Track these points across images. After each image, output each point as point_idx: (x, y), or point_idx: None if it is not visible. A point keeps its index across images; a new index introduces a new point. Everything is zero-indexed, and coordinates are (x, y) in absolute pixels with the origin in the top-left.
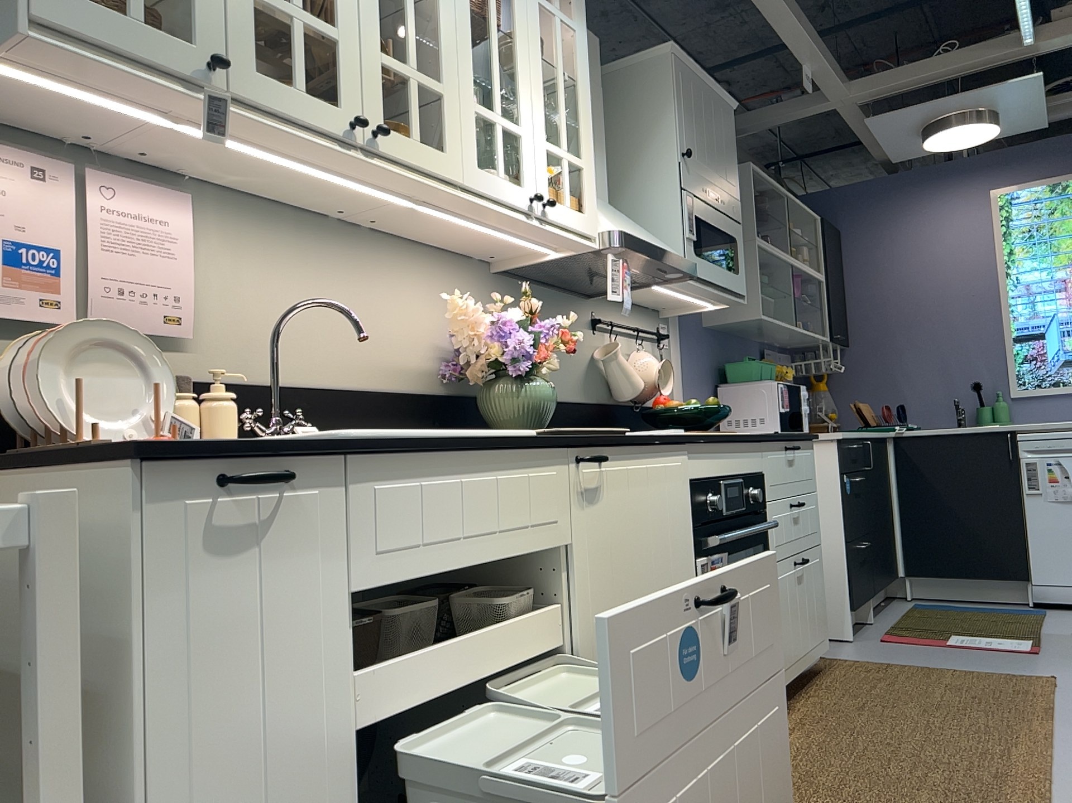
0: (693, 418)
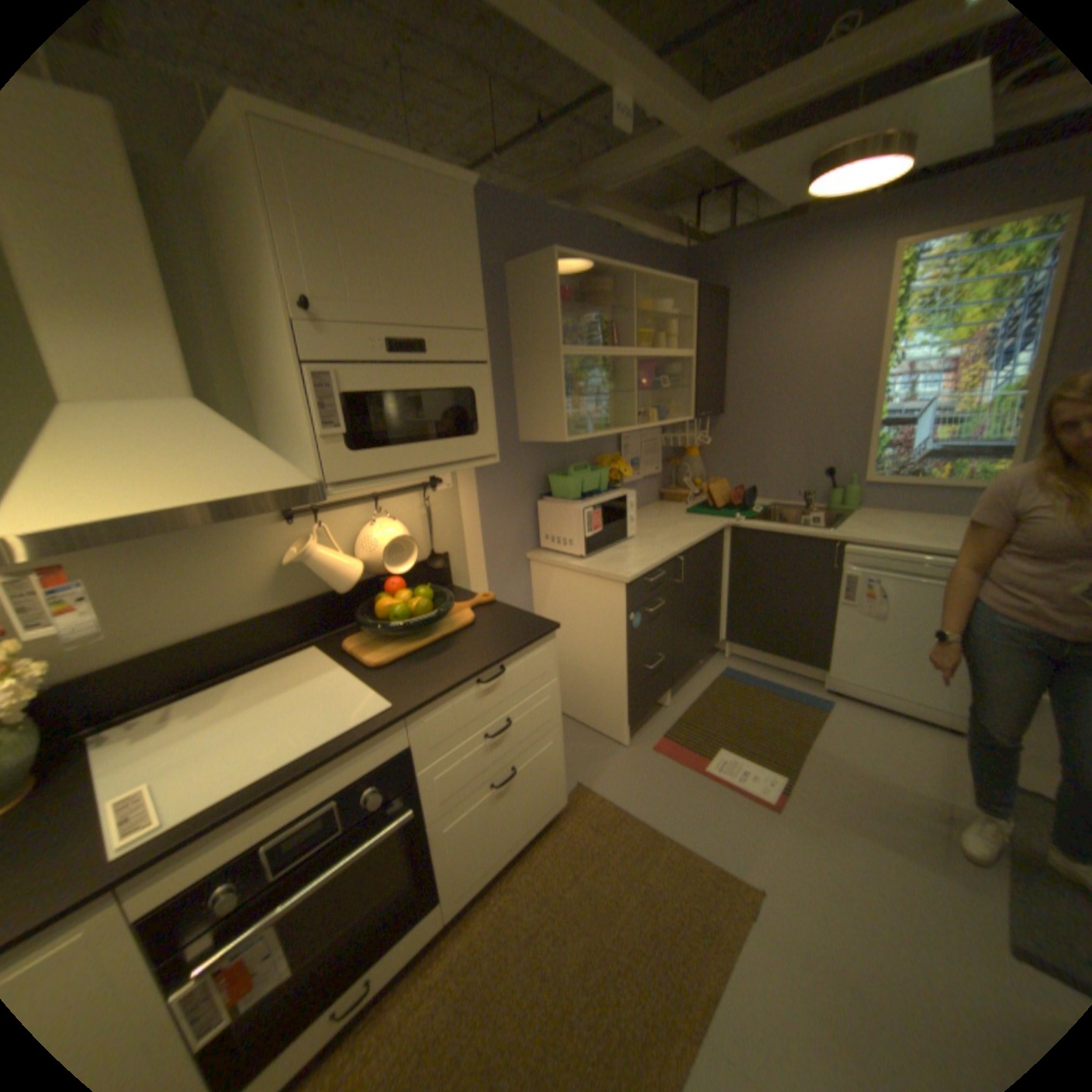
0: (396, 624)
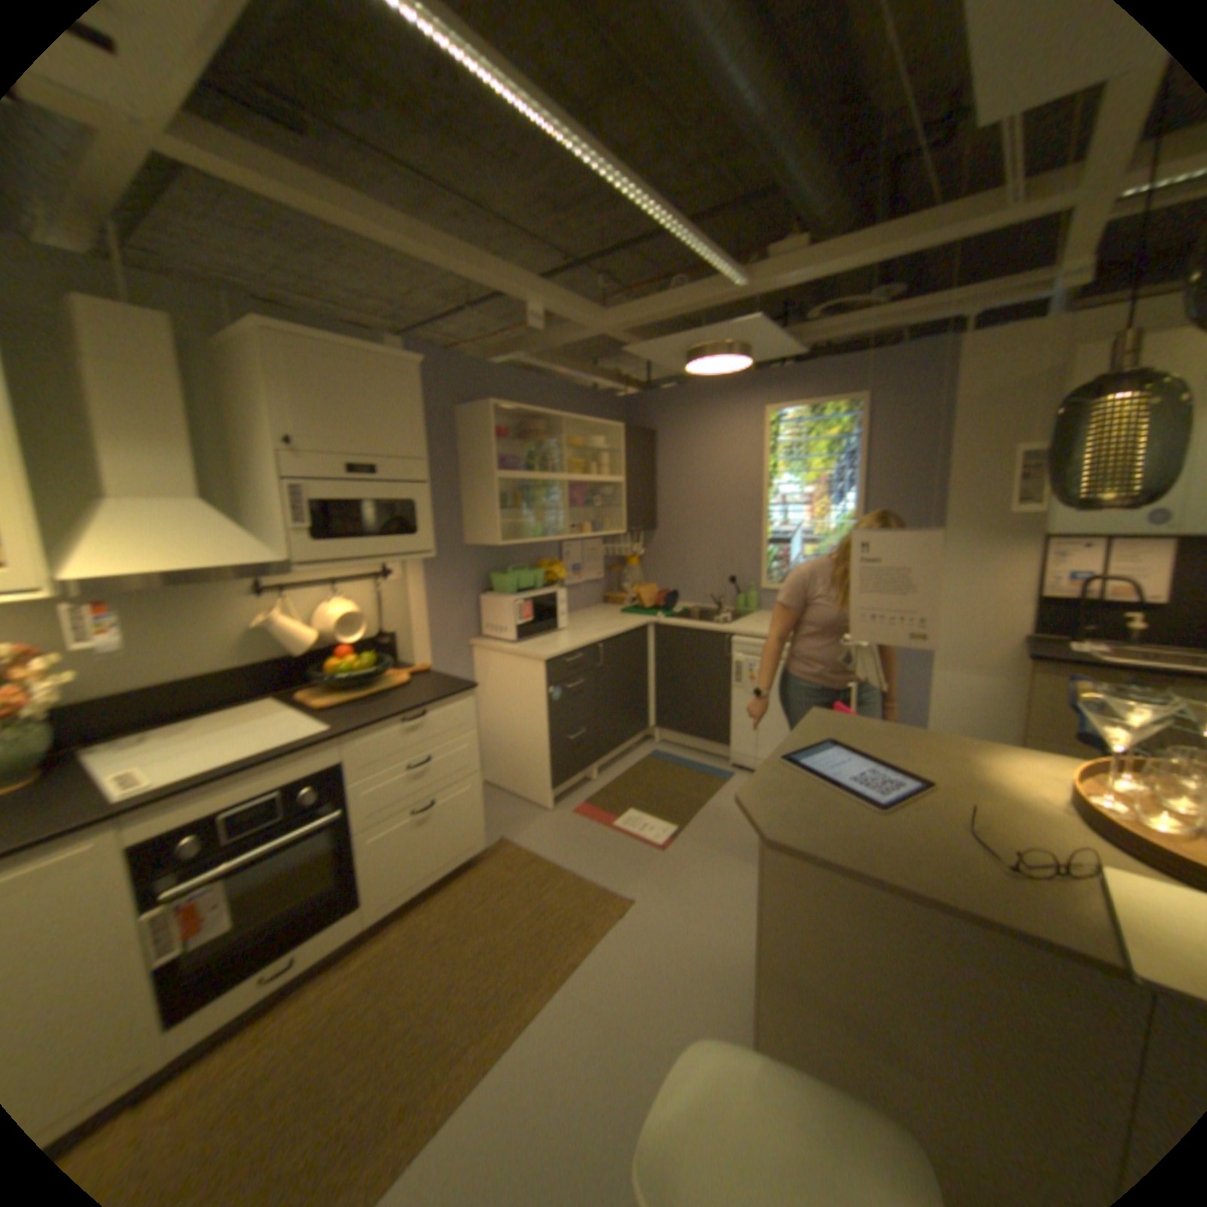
0: (339, 681)
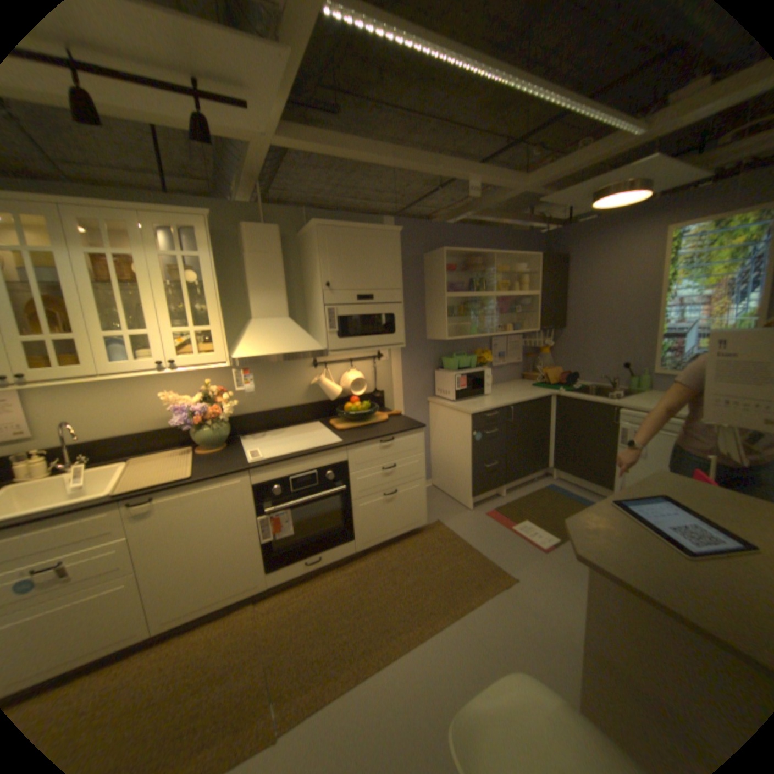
0: (352, 415)
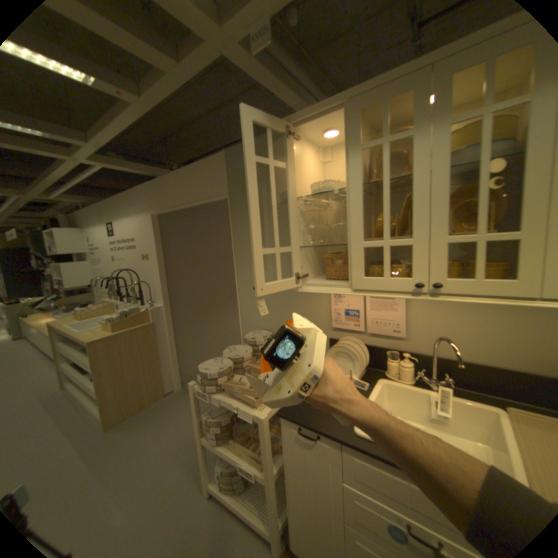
0: None
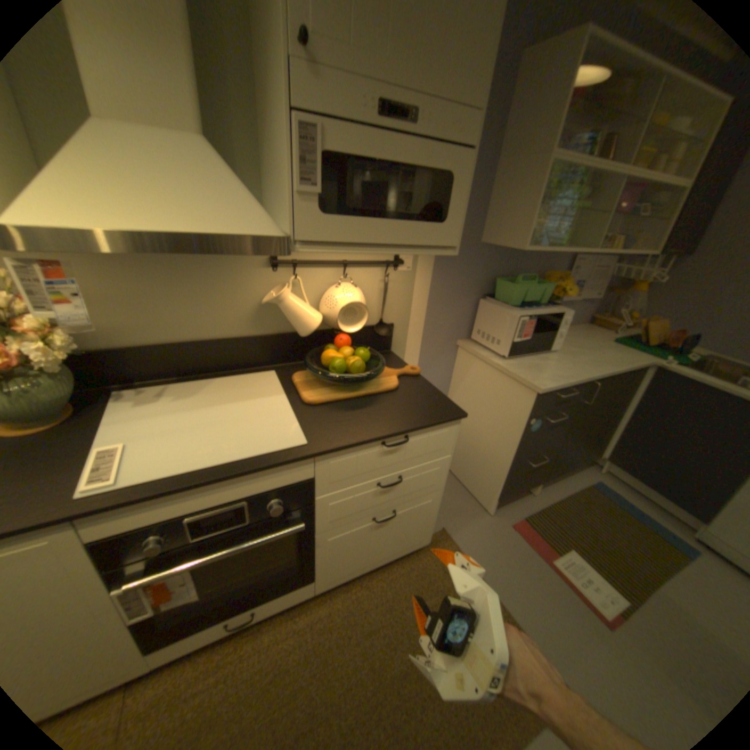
0: (334, 373)
